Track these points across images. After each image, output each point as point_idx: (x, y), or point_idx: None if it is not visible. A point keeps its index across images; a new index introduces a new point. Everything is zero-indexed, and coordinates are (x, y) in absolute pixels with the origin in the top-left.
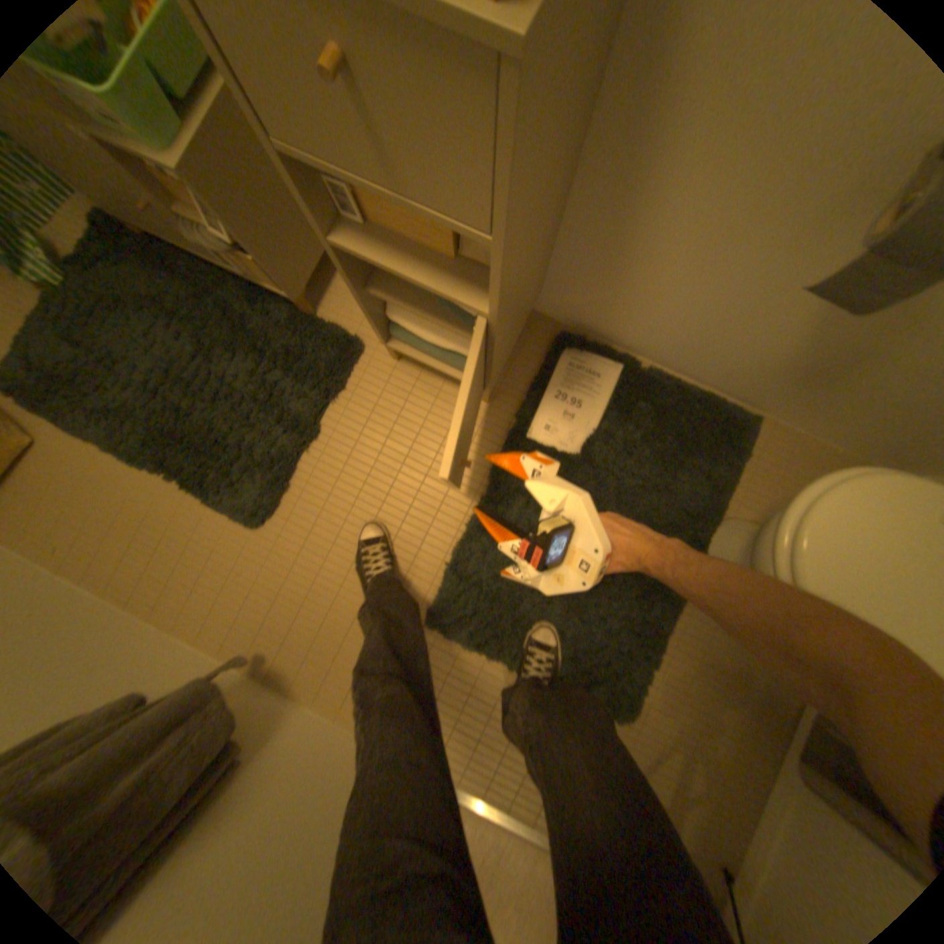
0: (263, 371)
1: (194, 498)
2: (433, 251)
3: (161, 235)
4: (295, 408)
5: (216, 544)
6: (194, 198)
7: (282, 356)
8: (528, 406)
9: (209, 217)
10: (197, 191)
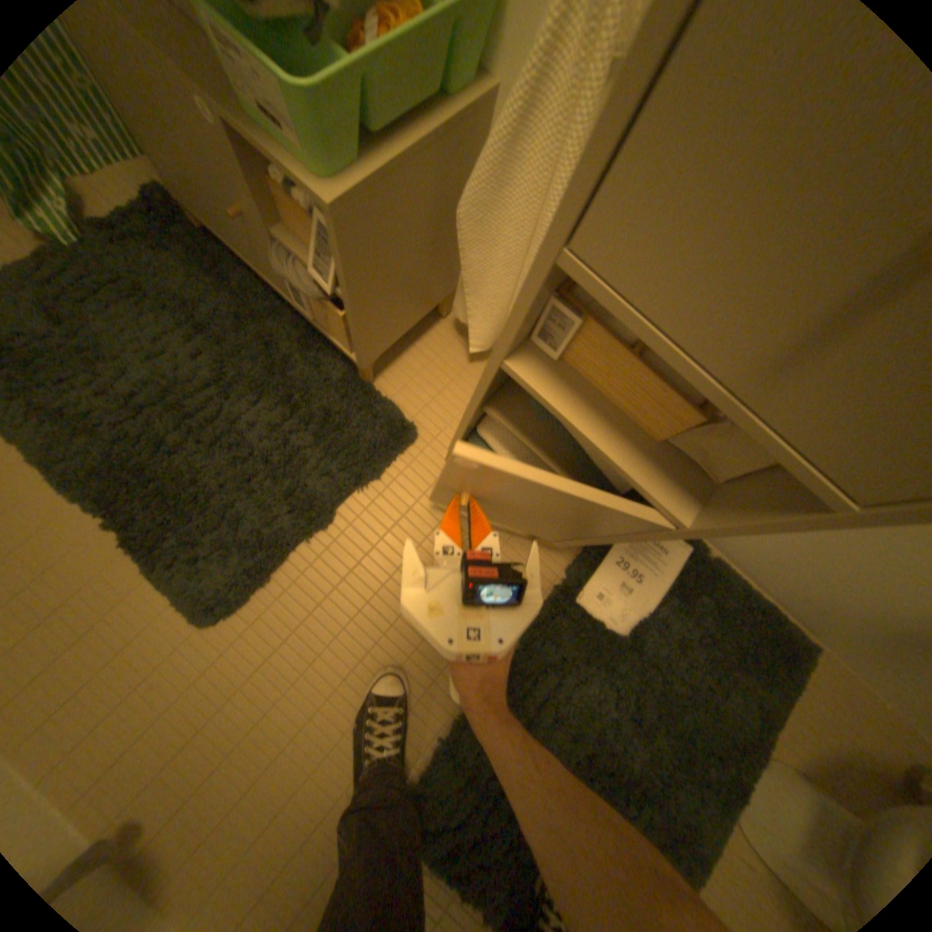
0: (290, 428)
1: (135, 561)
2: (639, 422)
3: (223, 236)
4: (315, 484)
5: (139, 633)
6: (313, 230)
7: (320, 417)
8: (587, 564)
9: (322, 256)
10: (334, 231)
